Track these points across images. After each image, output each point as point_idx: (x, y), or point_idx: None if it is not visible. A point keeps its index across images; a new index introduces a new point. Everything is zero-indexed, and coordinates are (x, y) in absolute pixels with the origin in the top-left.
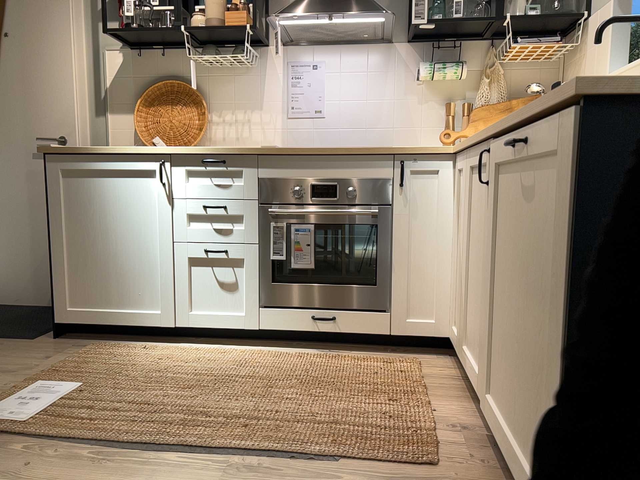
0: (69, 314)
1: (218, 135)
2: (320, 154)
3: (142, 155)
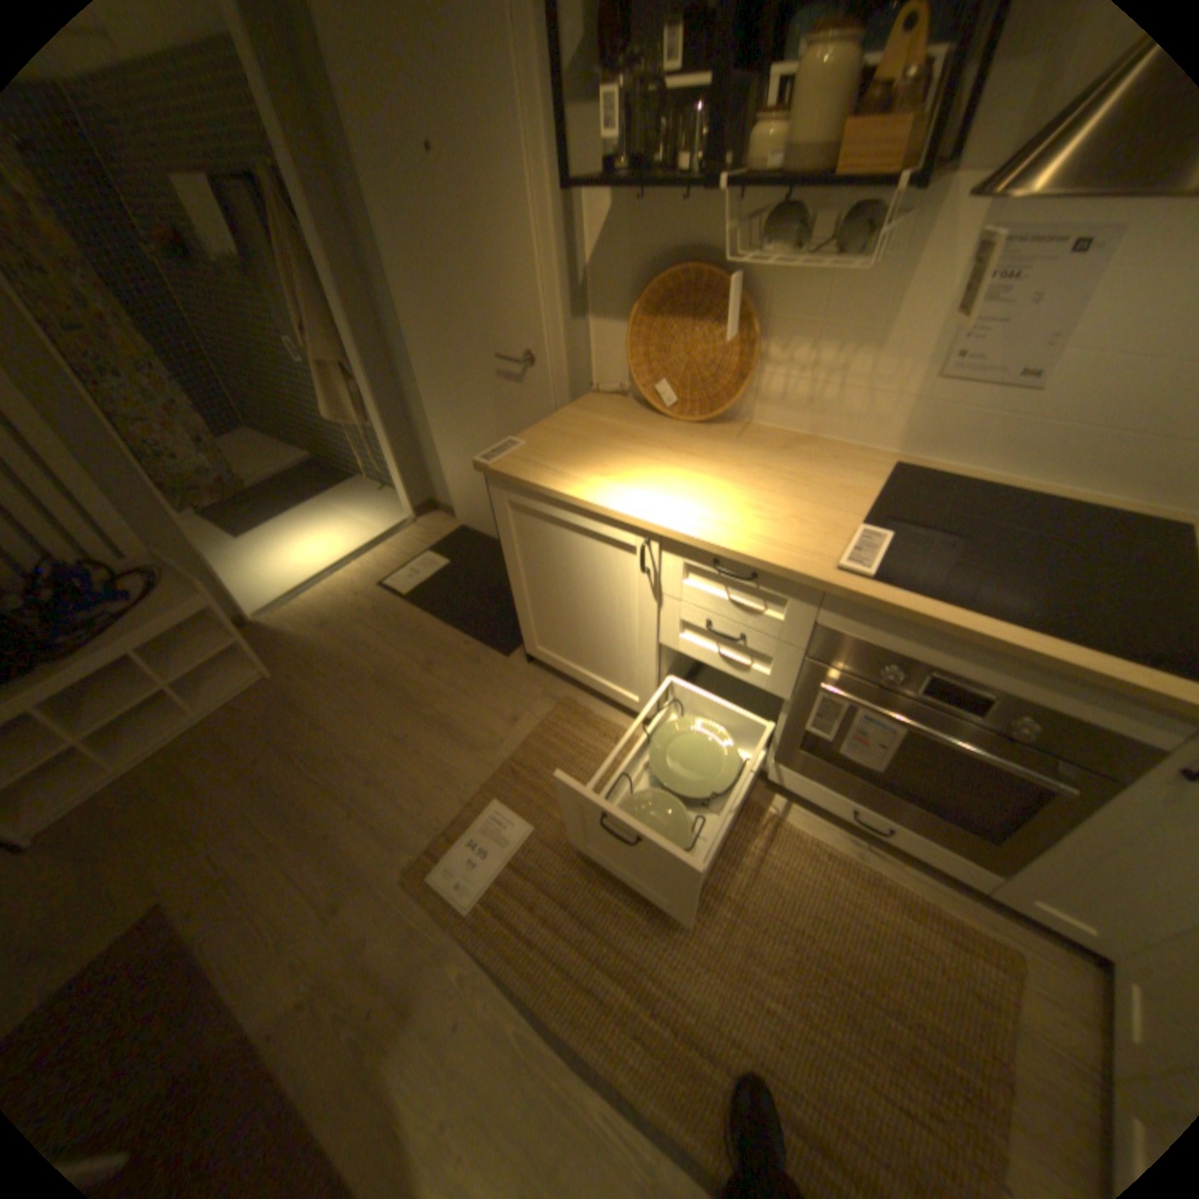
0: (539, 652)
1: (776, 386)
2: (982, 641)
3: (616, 518)
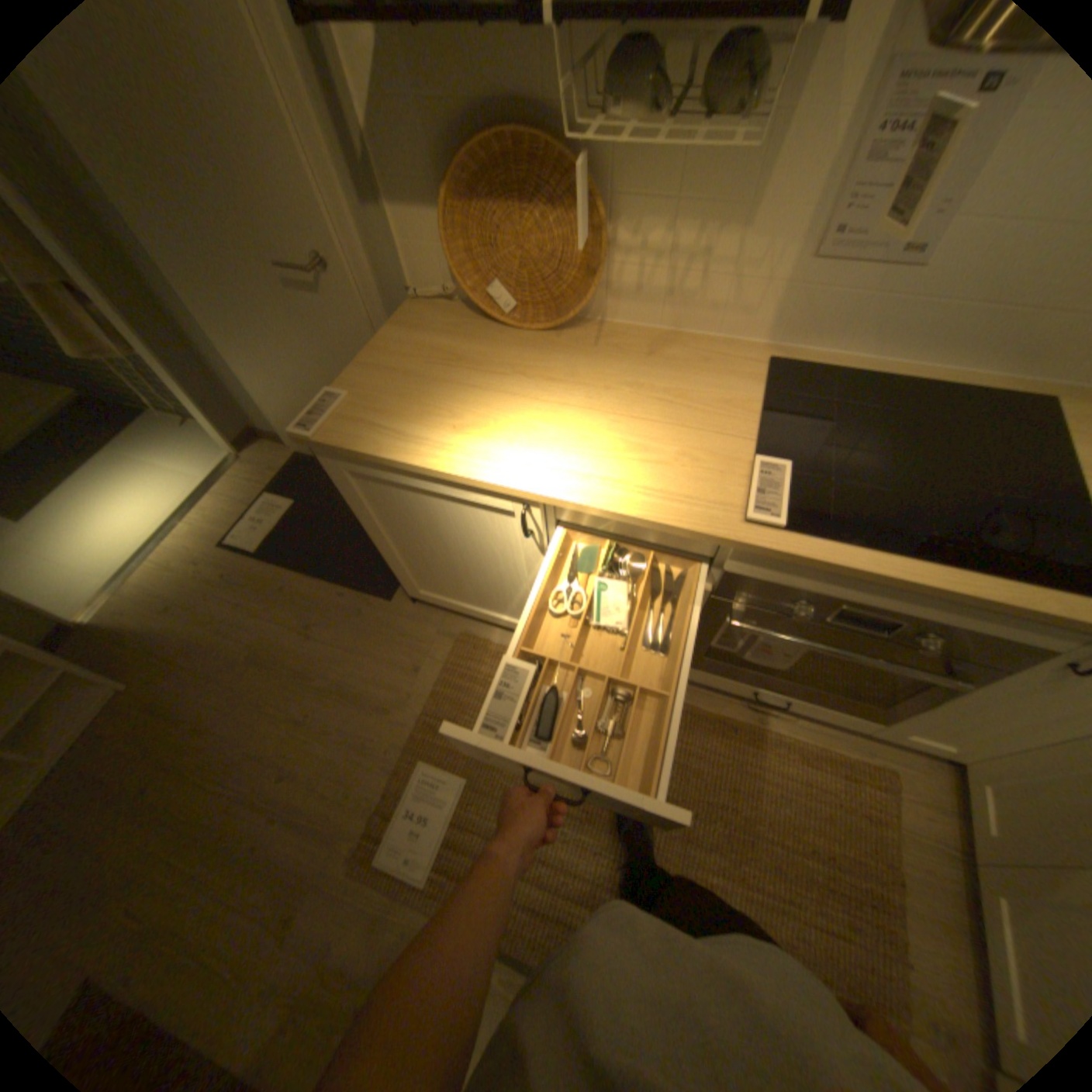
0: (423, 596)
1: (630, 277)
2: (901, 584)
3: (486, 487)
